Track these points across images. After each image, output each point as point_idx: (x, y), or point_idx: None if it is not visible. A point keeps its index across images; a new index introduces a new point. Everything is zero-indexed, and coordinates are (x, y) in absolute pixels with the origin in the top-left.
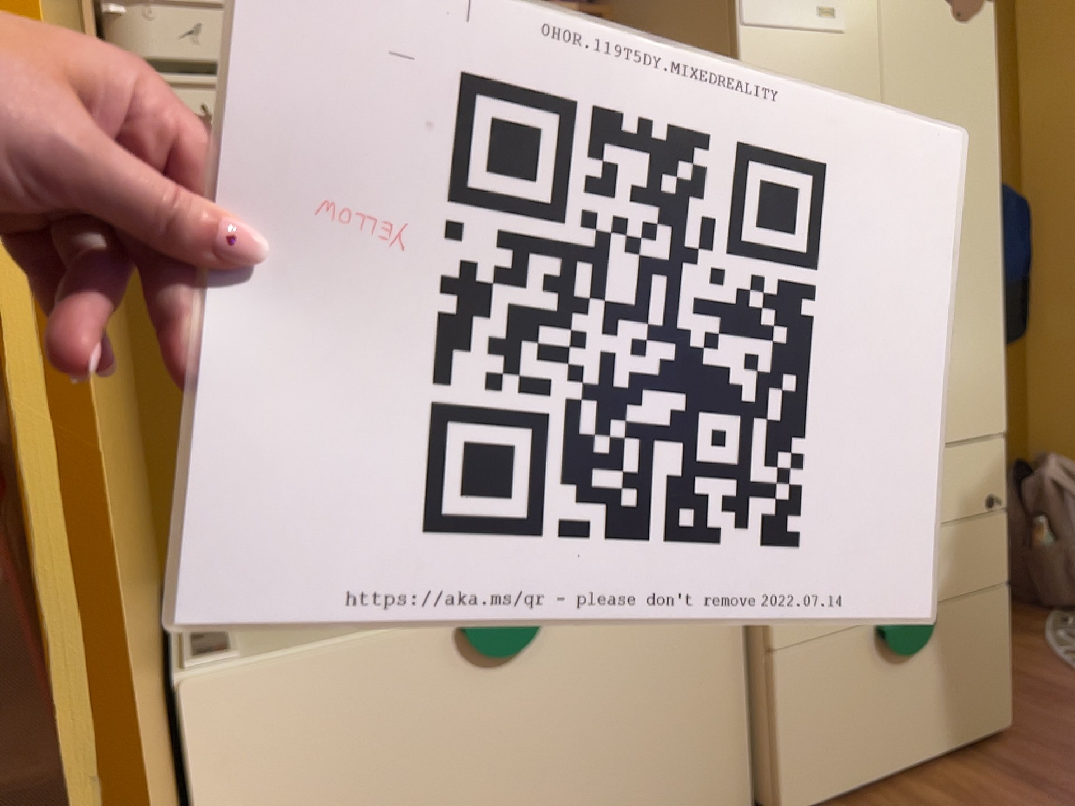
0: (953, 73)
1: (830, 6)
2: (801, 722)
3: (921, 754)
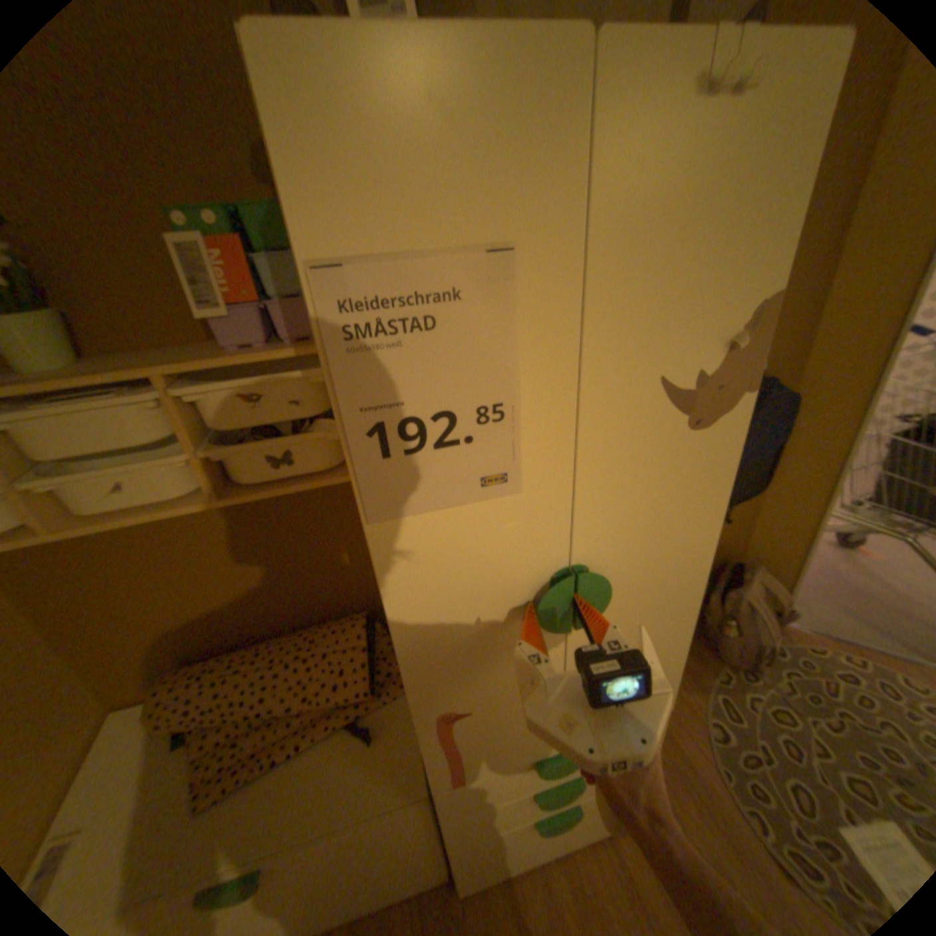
0: (672, 487)
1: (498, 473)
2: (470, 870)
3: (564, 852)
